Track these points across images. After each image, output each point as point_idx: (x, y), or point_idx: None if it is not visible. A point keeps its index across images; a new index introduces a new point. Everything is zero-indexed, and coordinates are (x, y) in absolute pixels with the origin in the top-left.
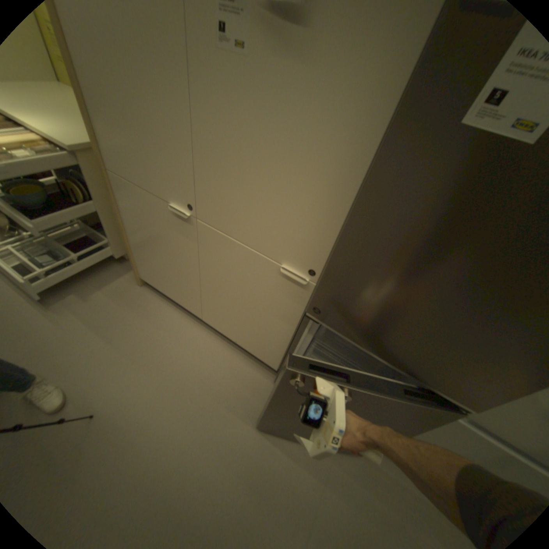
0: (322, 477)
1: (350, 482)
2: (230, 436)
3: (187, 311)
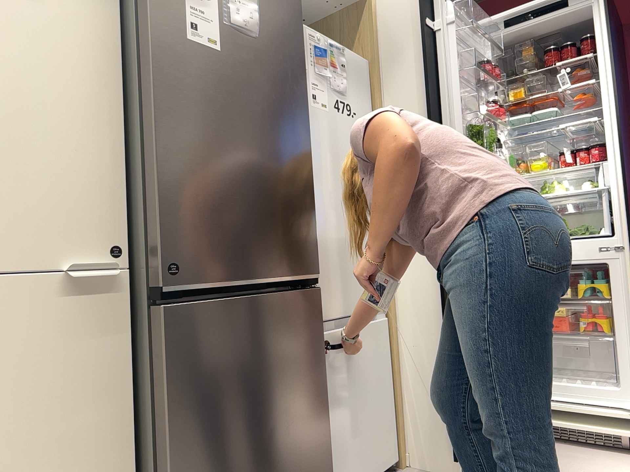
0: None
1: None
2: None
3: None
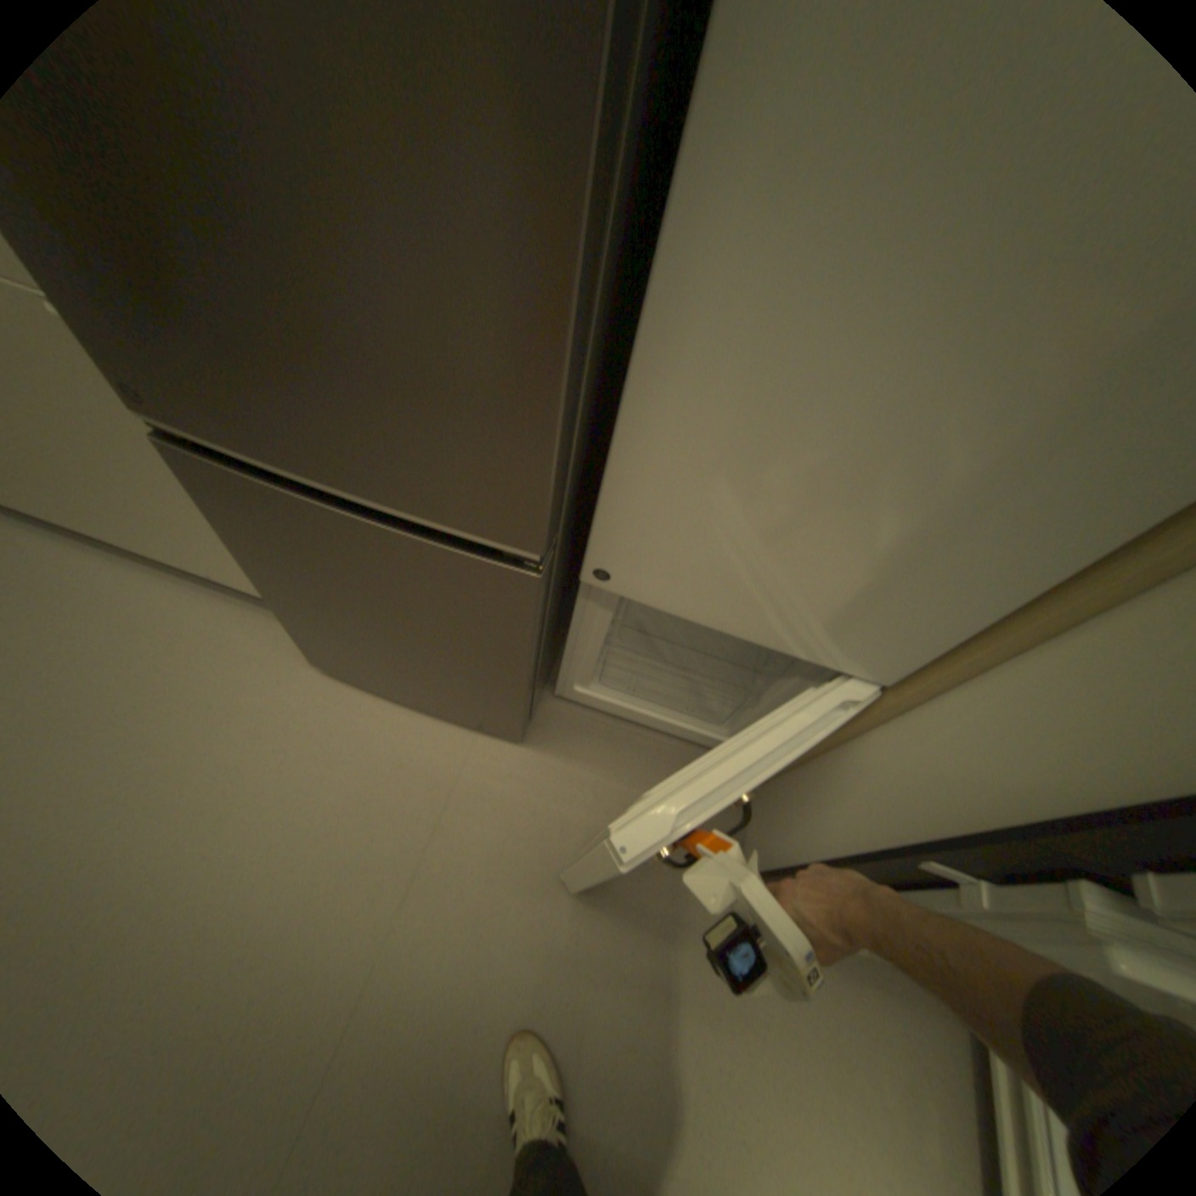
0: (438, 793)
1: (500, 788)
2: (221, 769)
3: (86, 534)
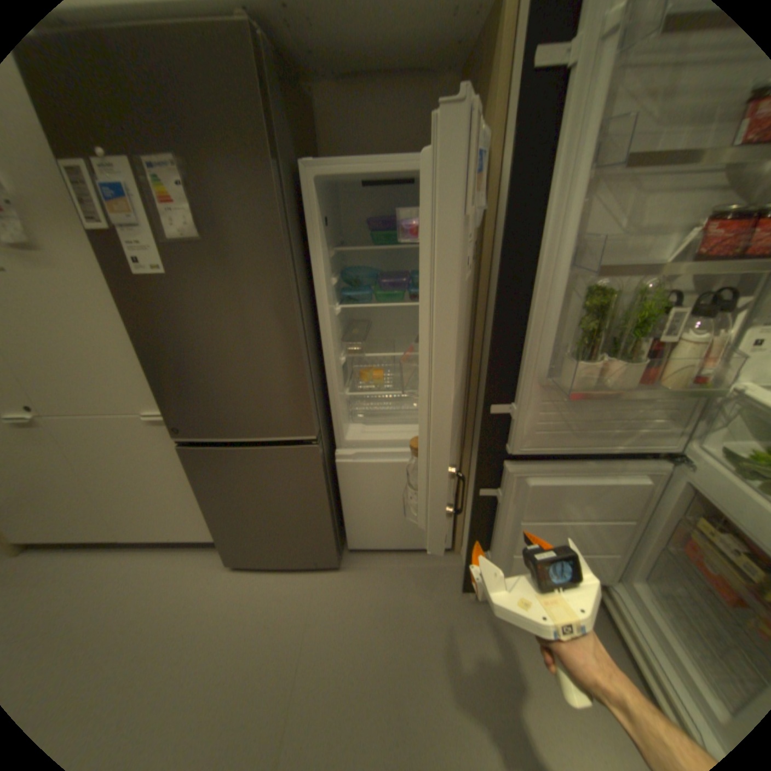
0: (302, 609)
1: (333, 595)
2: (183, 636)
3: (96, 547)
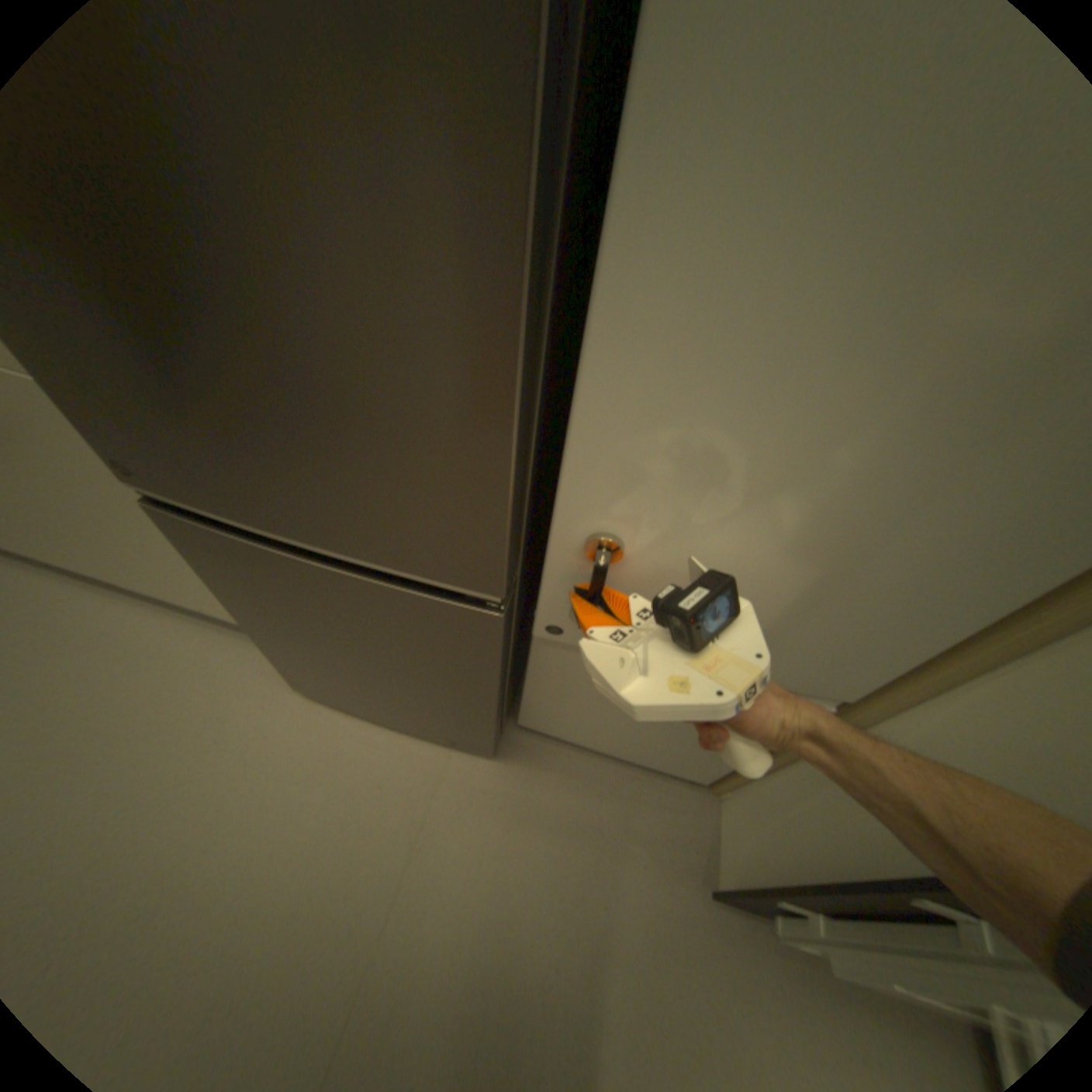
0: (415, 814)
1: (475, 805)
2: (207, 799)
3: (93, 576)
